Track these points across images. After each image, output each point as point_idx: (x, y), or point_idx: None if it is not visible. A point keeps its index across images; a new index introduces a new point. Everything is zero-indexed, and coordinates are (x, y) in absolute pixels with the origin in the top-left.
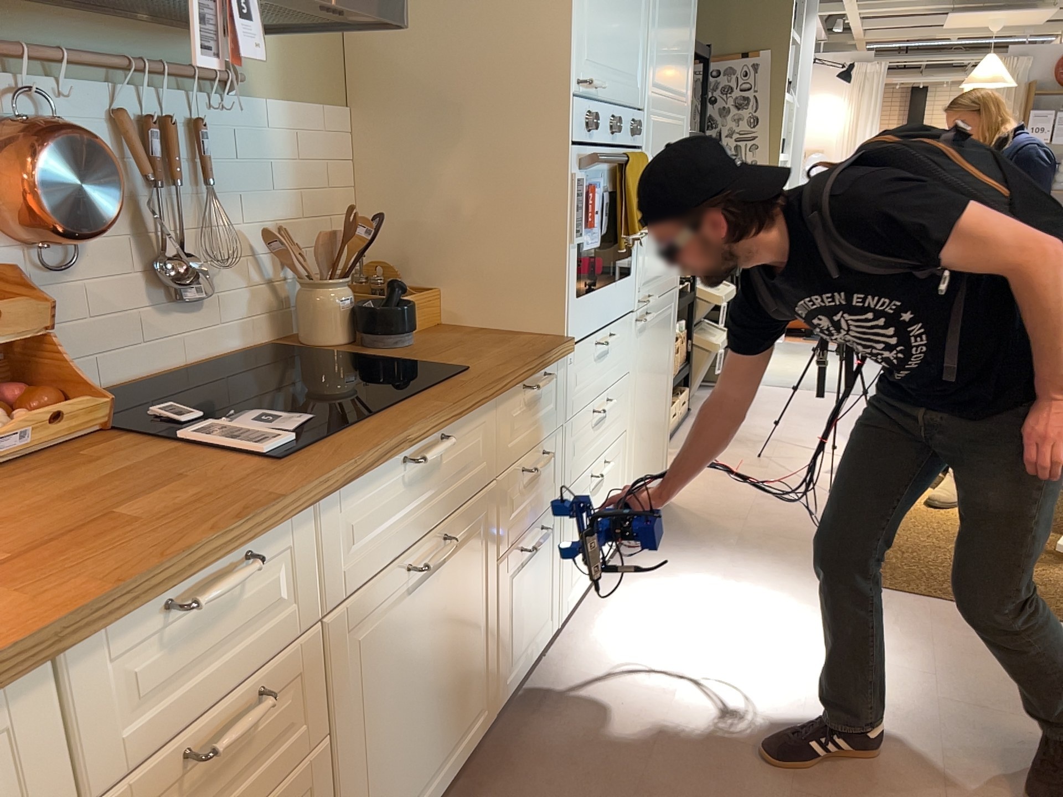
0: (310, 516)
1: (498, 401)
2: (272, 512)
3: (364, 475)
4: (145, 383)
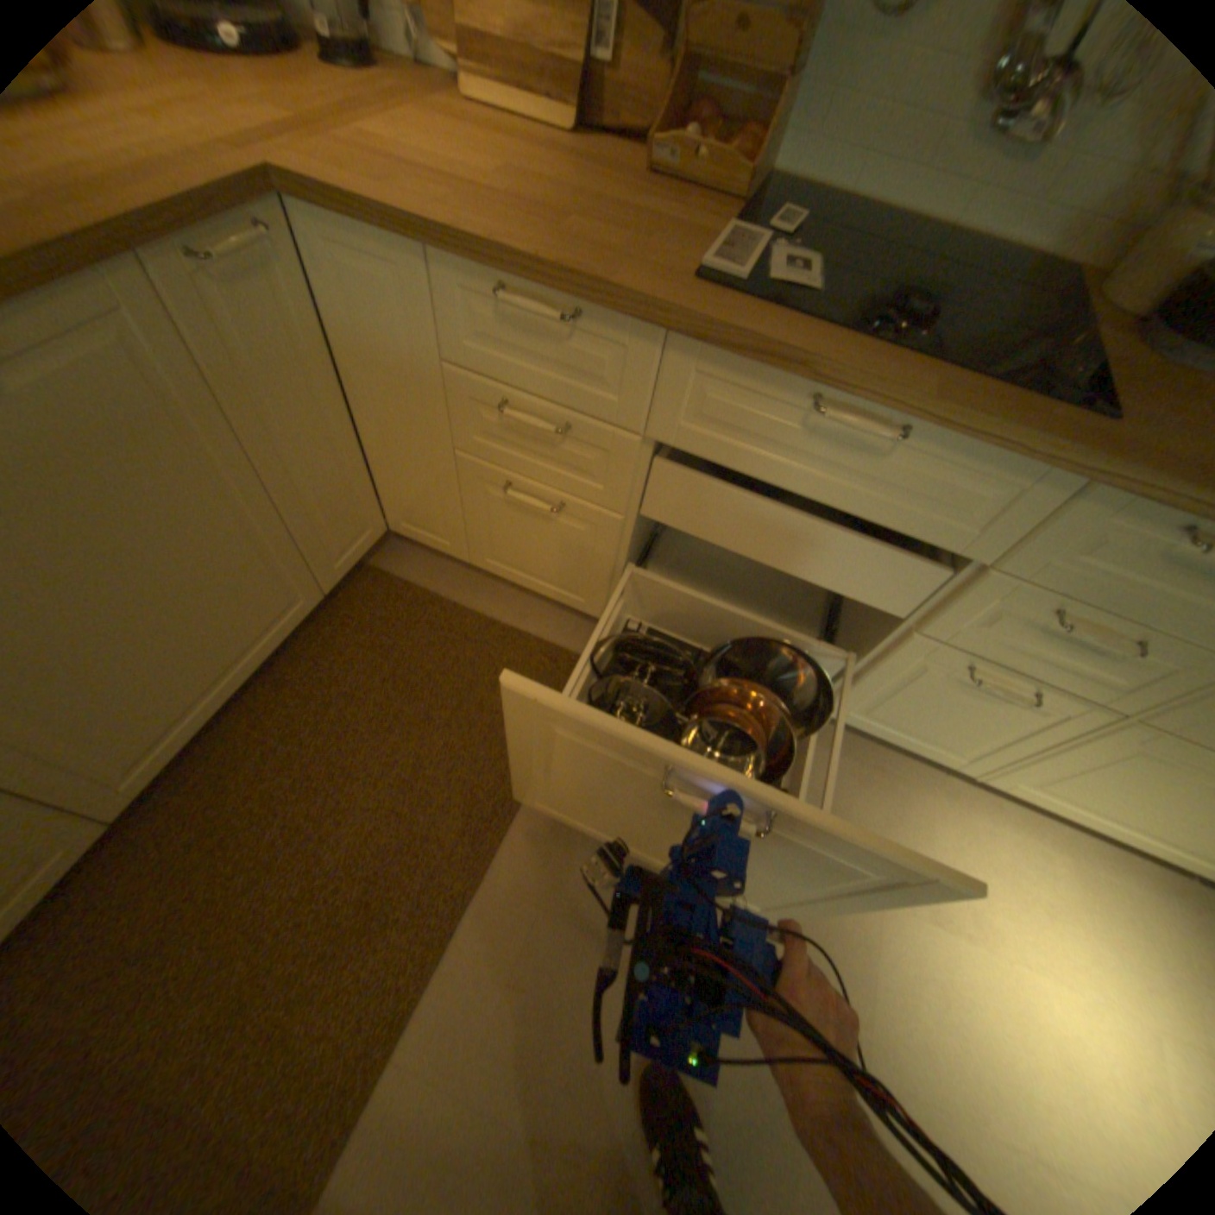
0: (653, 336)
1: (1088, 488)
2: (591, 285)
3: (727, 349)
4: (890, 211)
